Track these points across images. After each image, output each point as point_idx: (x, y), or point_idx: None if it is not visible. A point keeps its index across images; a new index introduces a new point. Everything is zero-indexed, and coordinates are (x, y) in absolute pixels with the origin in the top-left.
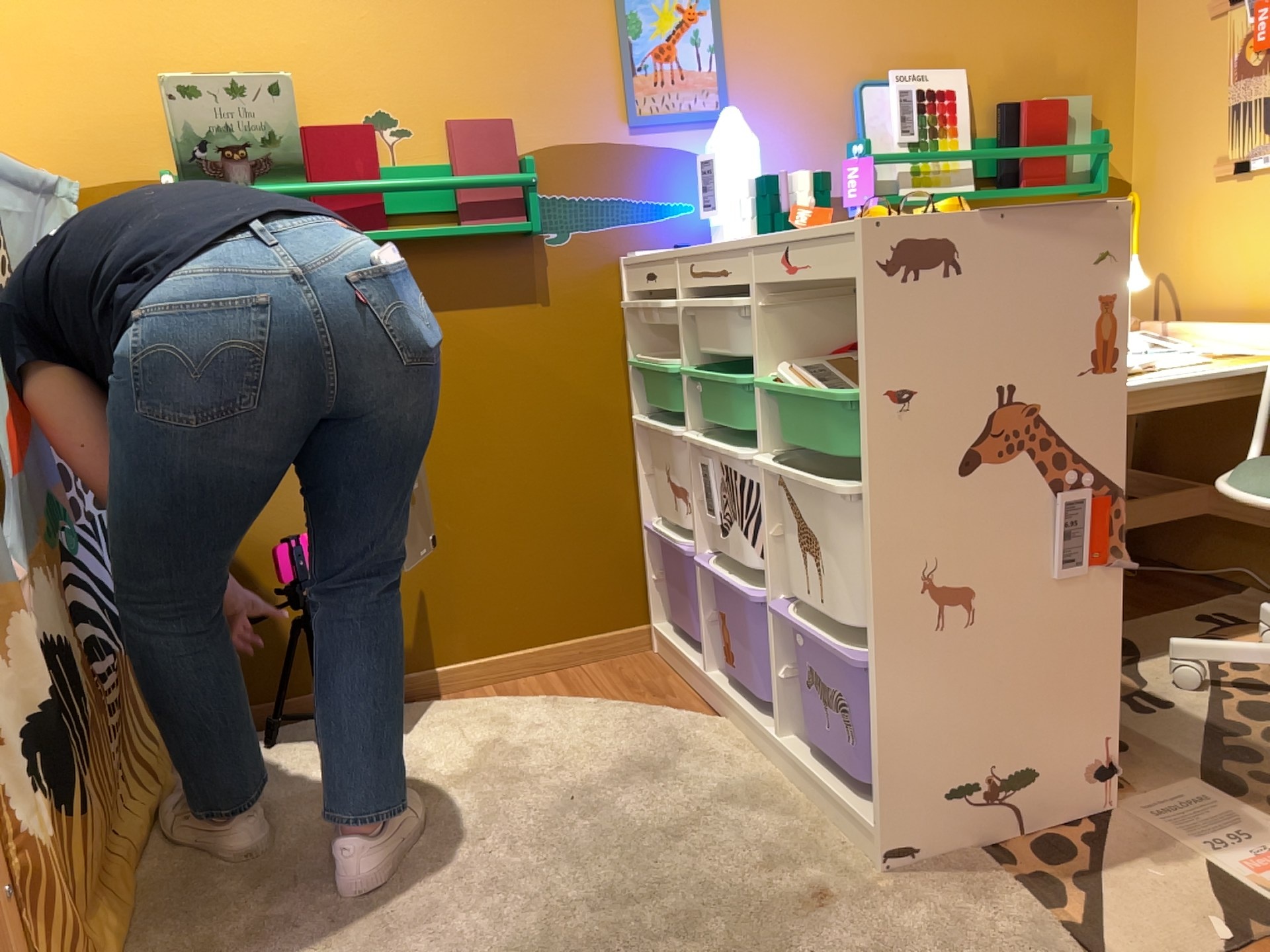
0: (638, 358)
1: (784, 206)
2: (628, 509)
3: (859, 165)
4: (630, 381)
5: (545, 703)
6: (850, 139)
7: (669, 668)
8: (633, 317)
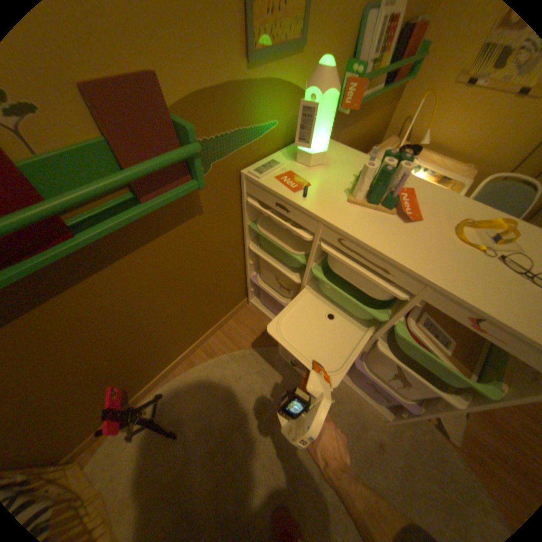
0: (250, 222)
1: (398, 193)
2: (241, 273)
3: (359, 81)
4: (243, 230)
5: (232, 358)
6: (351, 53)
7: (262, 316)
8: (249, 204)
